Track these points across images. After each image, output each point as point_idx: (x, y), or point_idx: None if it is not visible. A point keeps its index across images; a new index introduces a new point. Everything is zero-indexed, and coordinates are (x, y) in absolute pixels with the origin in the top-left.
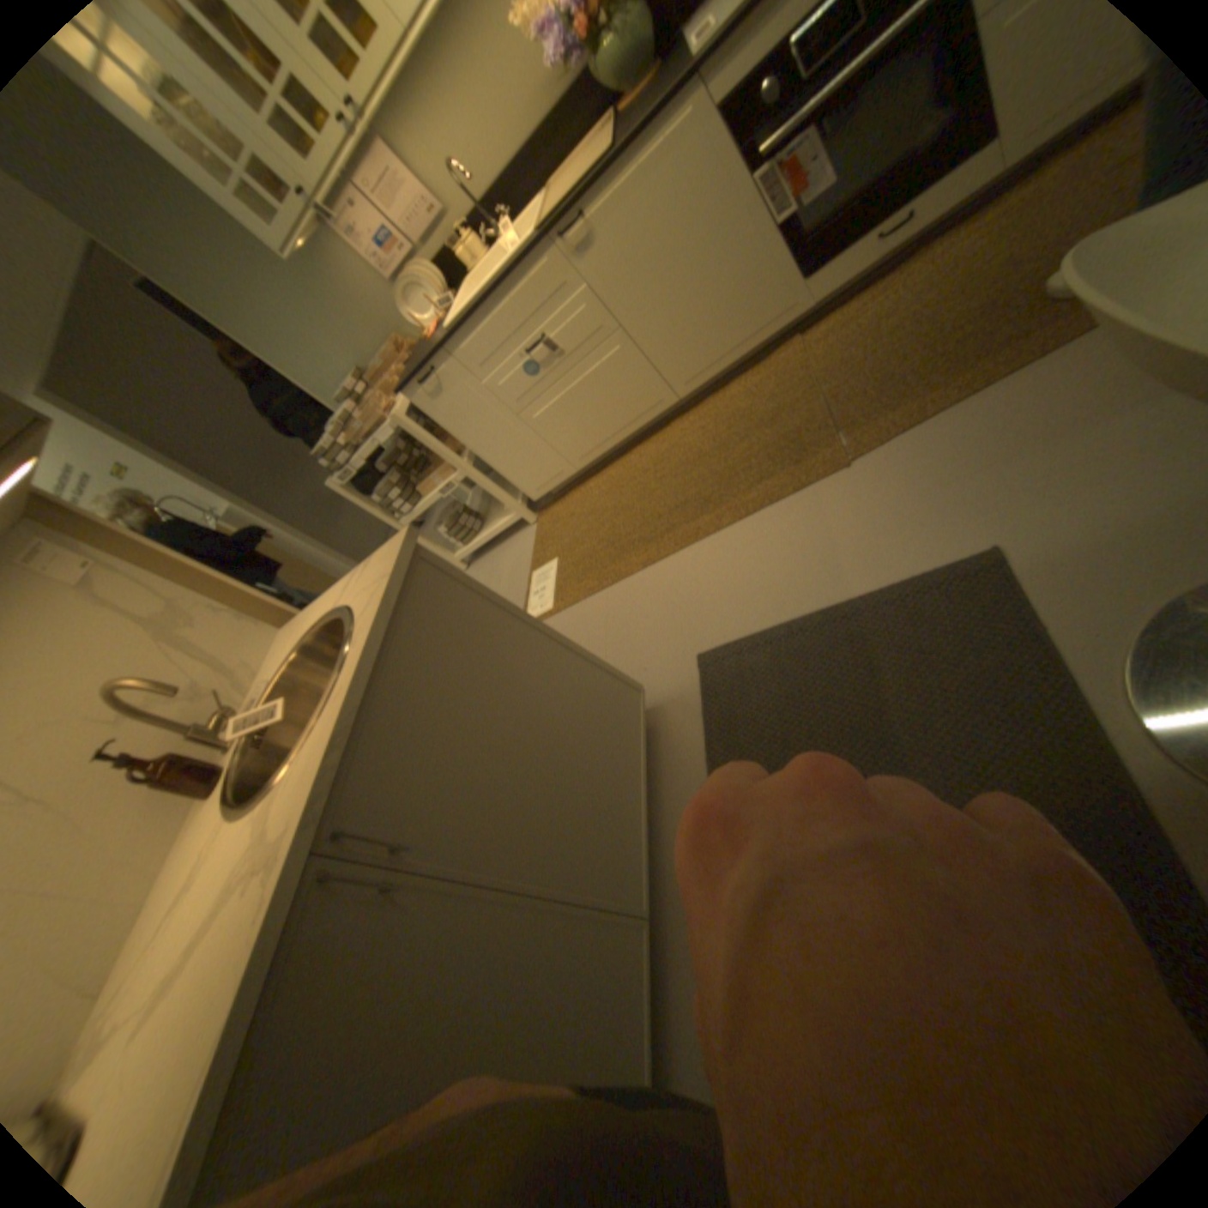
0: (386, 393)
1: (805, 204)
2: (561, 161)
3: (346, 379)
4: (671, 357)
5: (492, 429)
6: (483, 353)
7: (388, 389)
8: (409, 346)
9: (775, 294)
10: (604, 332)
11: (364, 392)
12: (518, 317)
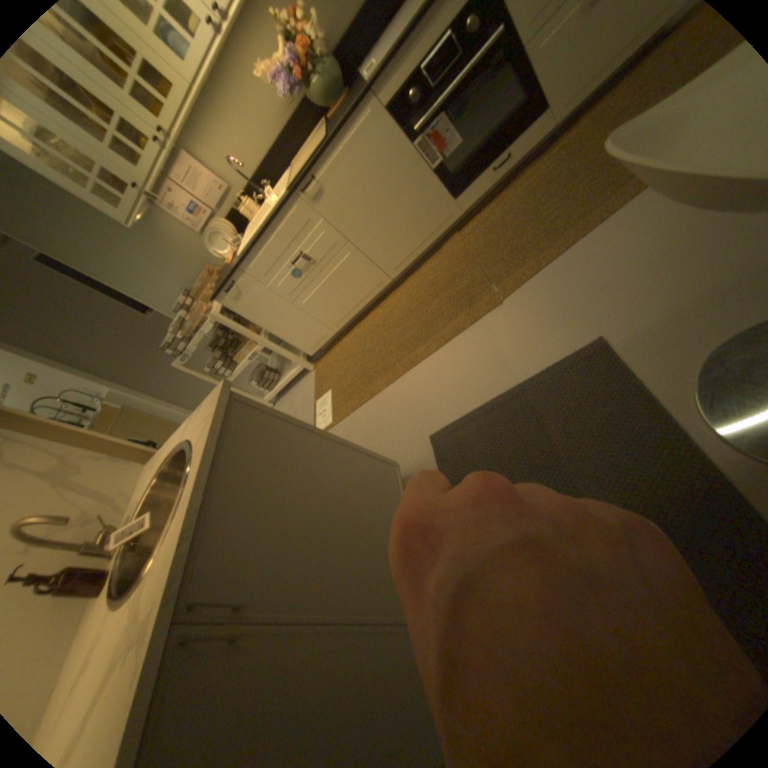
0: (205, 301)
1: (446, 157)
2: (298, 151)
3: (179, 297)
4: (383, 255)
5: (277, 314)
6: (265, 268)
7: (206, 299)
8: (217, 271)
9: (439, 210)
10: (338, 246)
11: (191, 304)
12: (284, 244)
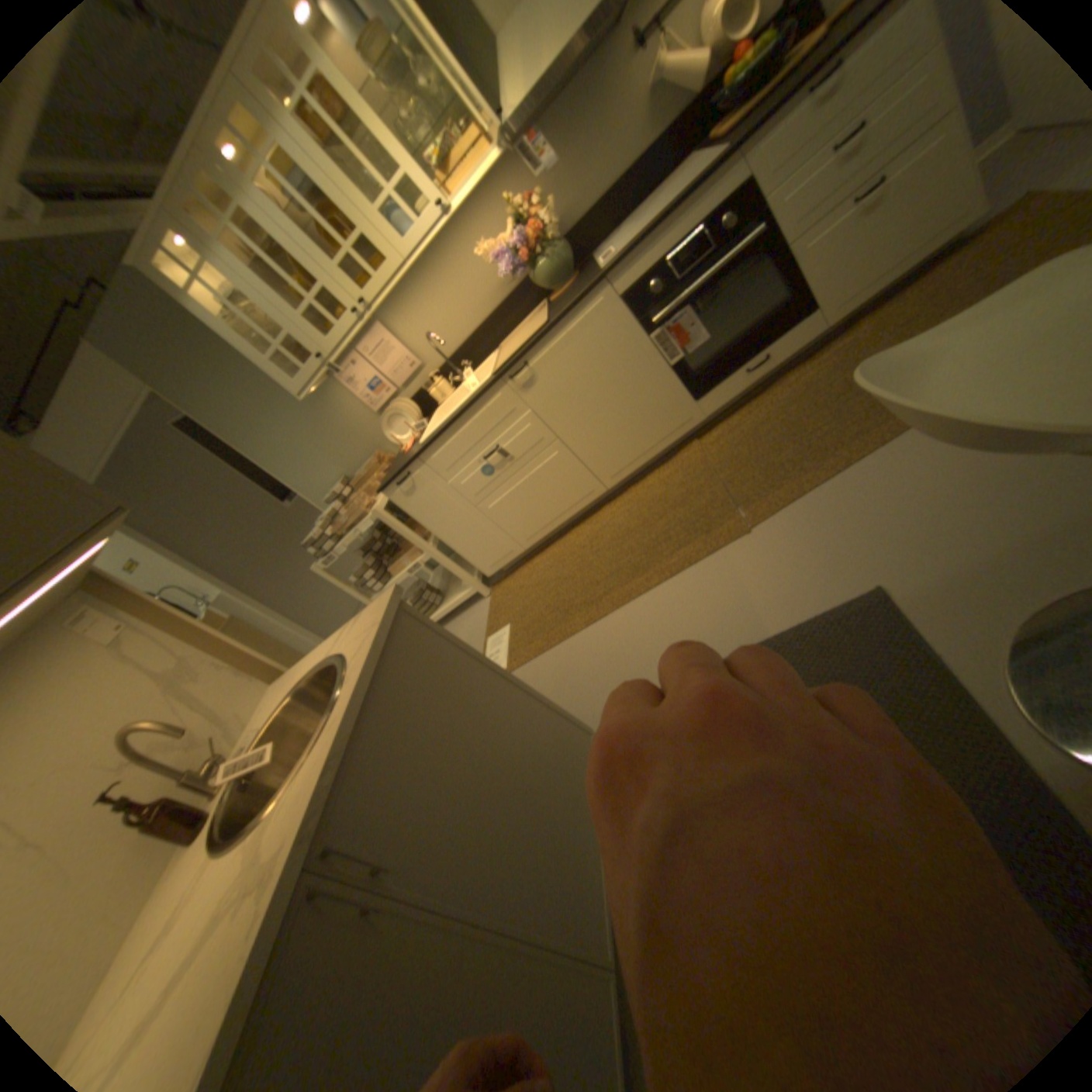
0: (369, 492)
1: (690, 352)
2: (510, 331)
3: (336, 484)
4: (599, 458)
5: (455, 517)
6: (450, 459)
7: (371, 490)
8: (390, 458)
9: (675, 411)
10: (545, 442)
11: (350, 493)
12: (479, 433)
